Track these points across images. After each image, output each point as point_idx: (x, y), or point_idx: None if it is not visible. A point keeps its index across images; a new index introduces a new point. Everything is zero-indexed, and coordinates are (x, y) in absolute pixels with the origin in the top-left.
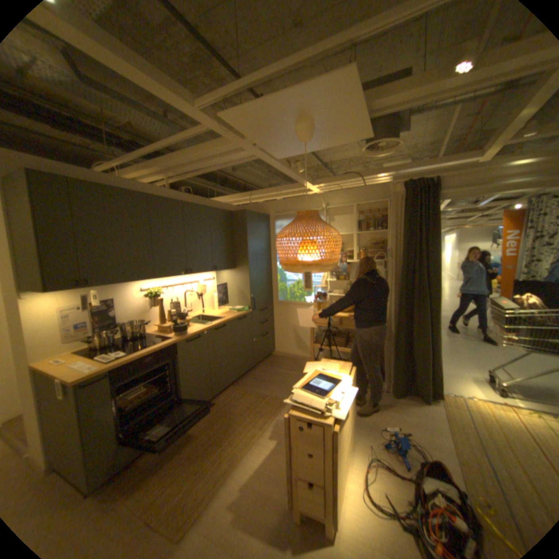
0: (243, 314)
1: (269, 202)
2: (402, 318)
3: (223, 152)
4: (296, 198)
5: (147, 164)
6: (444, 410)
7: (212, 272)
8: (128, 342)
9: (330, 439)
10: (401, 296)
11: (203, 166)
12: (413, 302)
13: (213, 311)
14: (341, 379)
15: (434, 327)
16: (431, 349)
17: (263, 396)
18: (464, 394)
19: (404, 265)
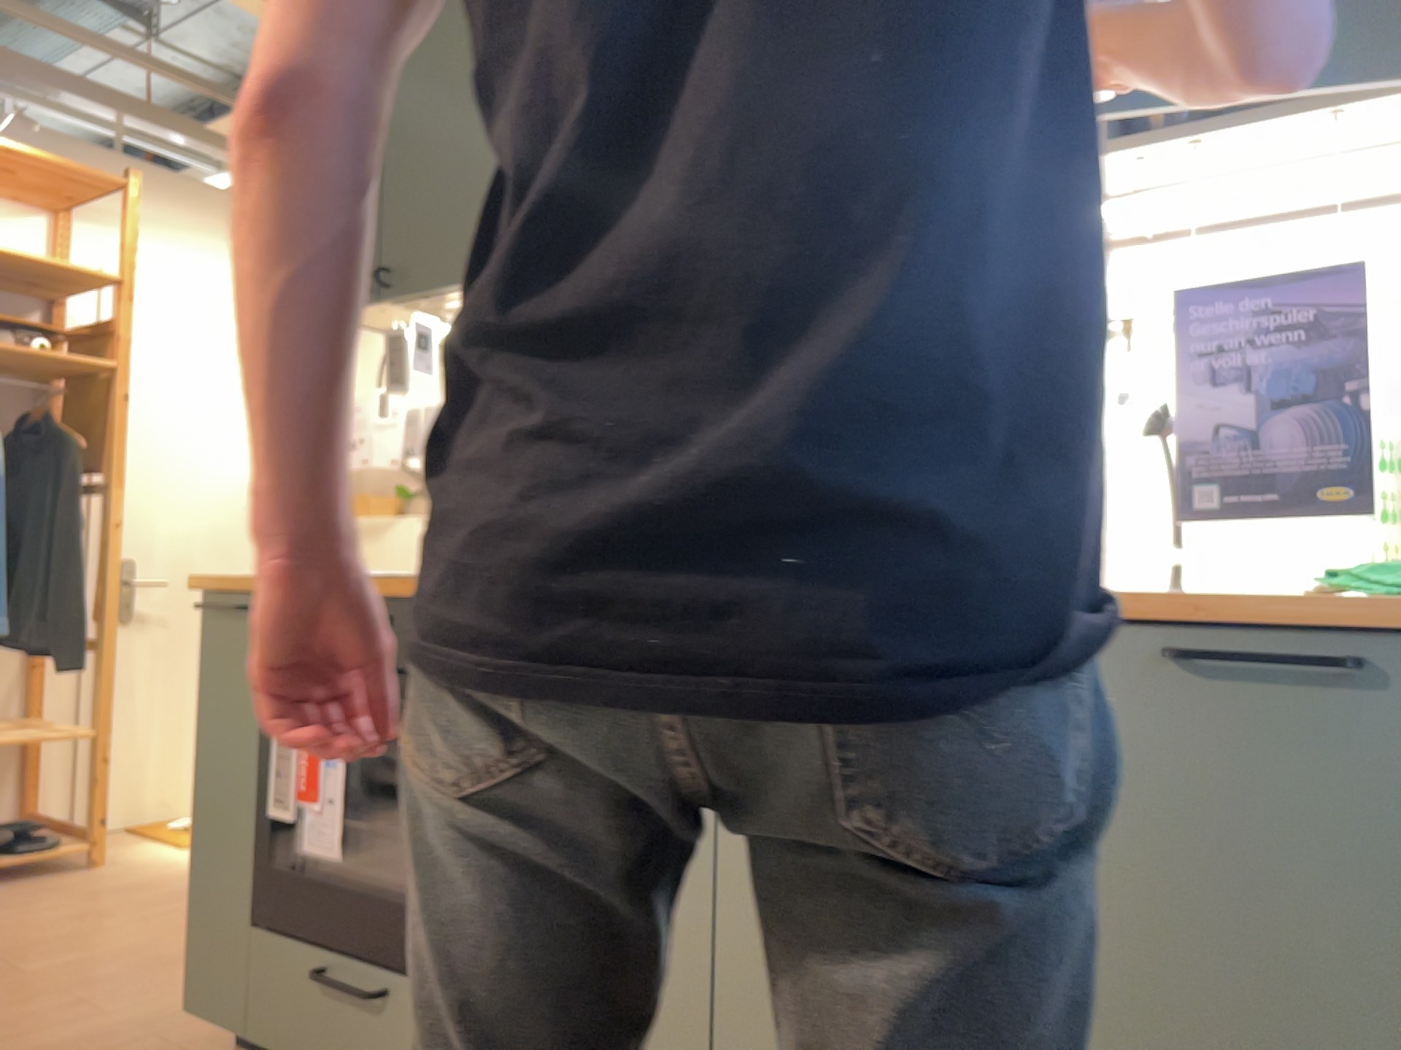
0: (1352, 614)
1: None
2: None
3: None
4: None
5: None
6: None
7: (1157, 159)
8: None
9: None
10: None
11: None
12: None
13: None
14: None
15: None
16: None
17: None
18: None
19: None
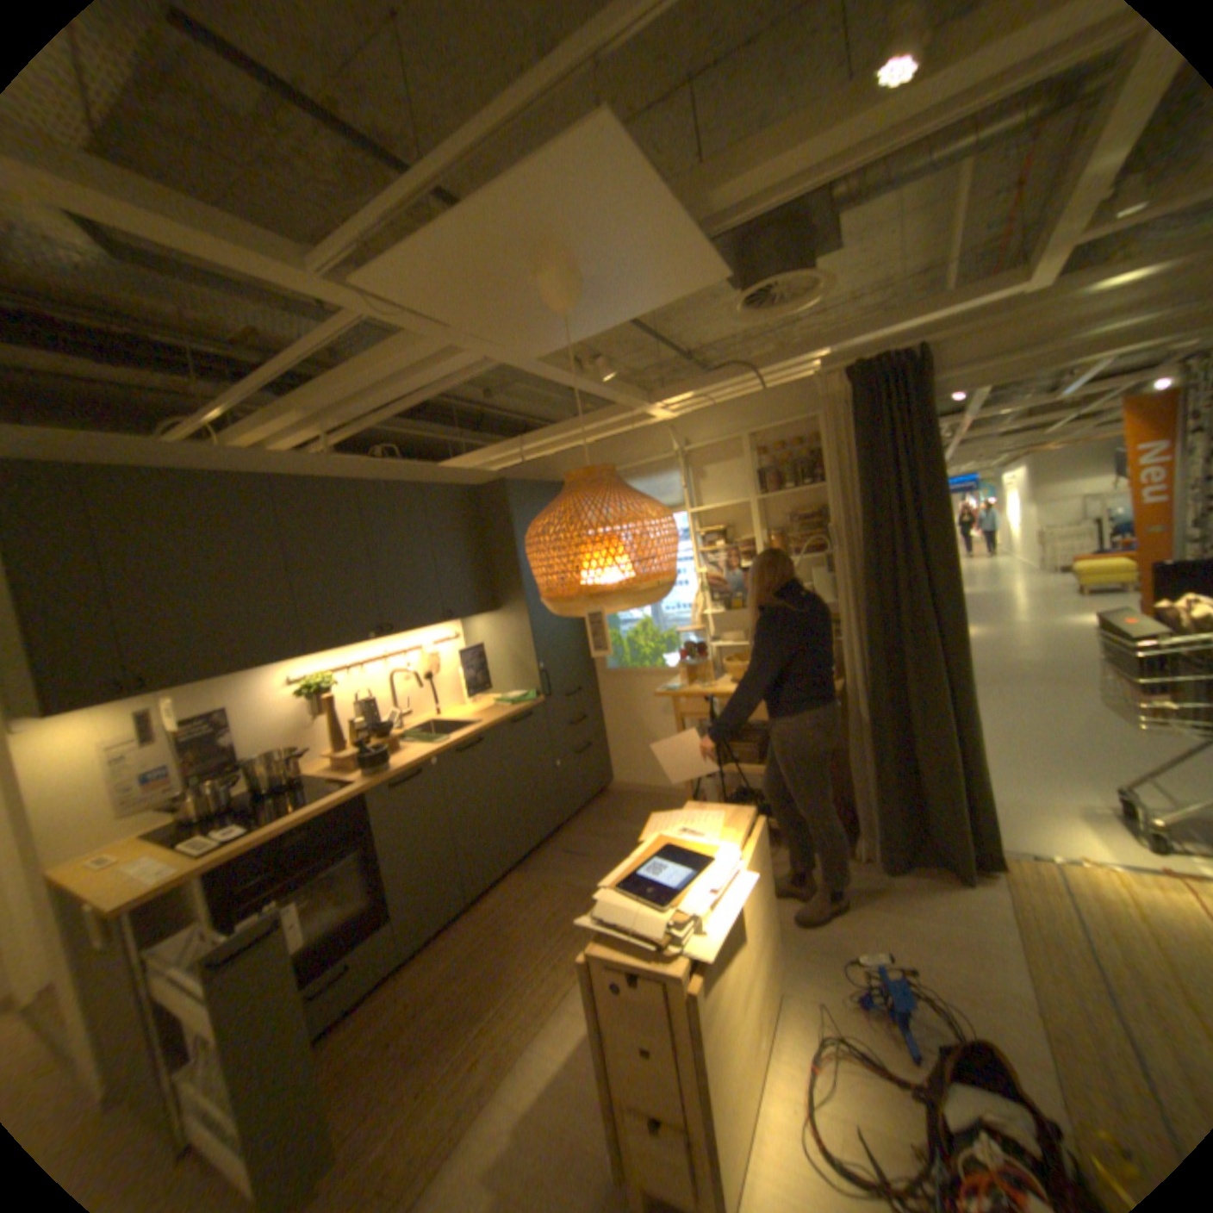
0: (524, 708)
1: (560, 455)
2: (880, 685)
3: (416, 362)
4: (616, 438)
5: (272, 409)
6: (1009, 896)
7: (446, 623)
8: (261, 801)
9: (681, 1011)
10: (873, 633)
11: (386, 396)
12: (902, 644)
13: (462, 707)
14: (715, 853)
15: (959, 699)
16: (960, 753)
17: (581, 892)
18: (1059, 853)
19: (872, 560)
